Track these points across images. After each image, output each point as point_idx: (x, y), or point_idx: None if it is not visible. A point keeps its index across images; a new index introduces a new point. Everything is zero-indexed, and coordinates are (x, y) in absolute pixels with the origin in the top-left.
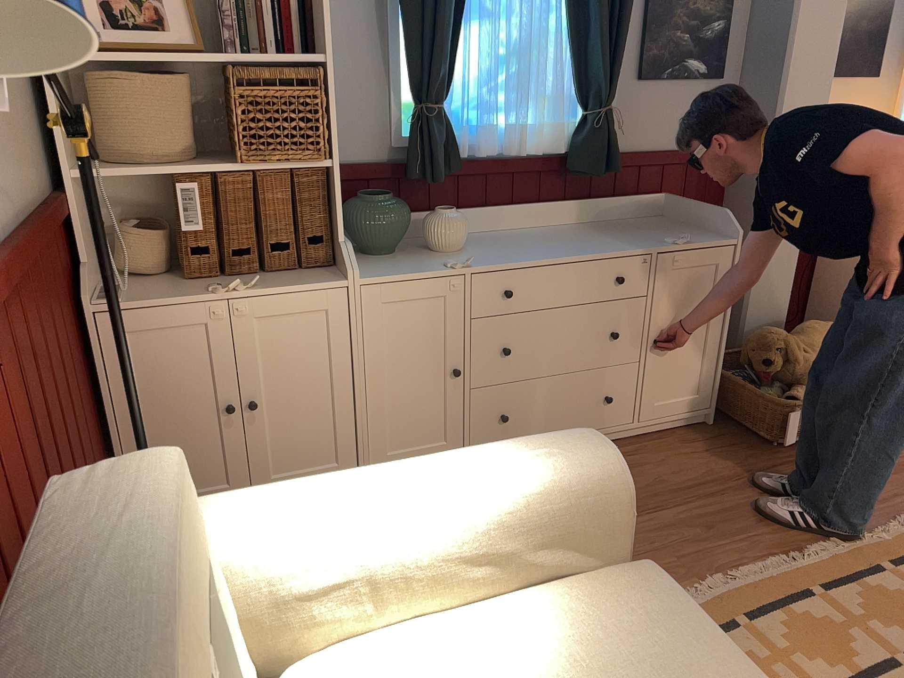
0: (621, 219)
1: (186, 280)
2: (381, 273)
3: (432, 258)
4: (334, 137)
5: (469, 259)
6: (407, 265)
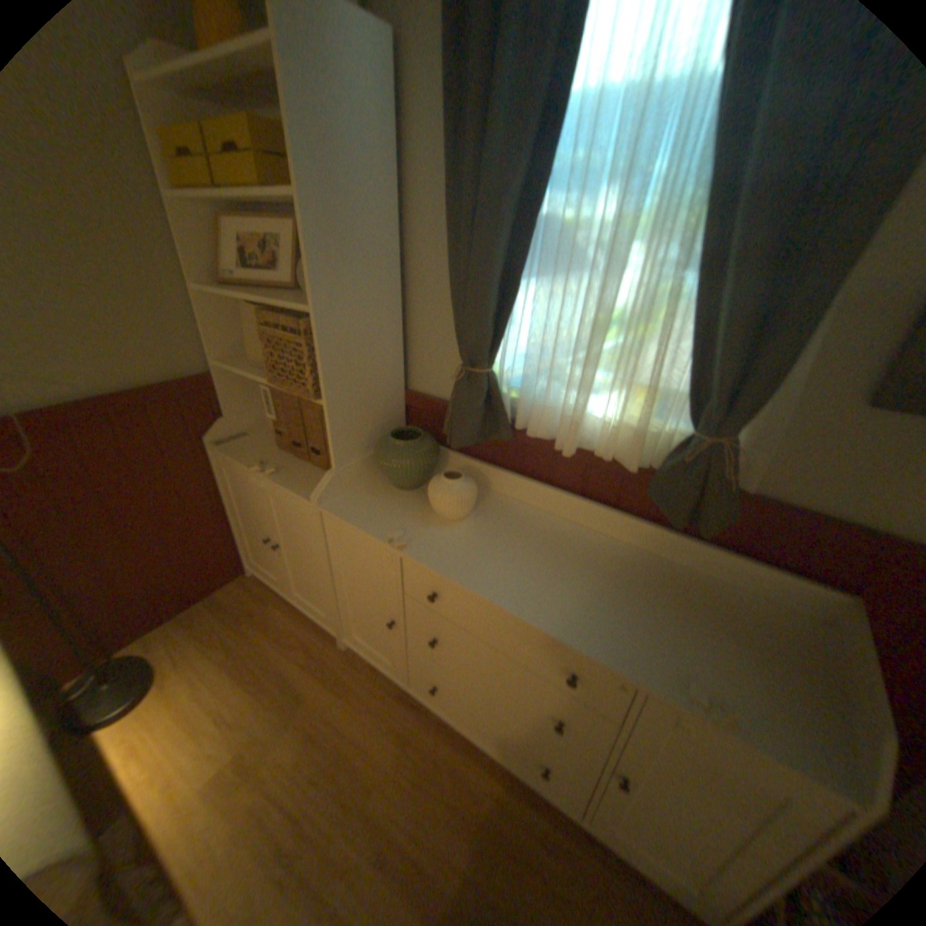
0: (741, 590)
1: (277, 446)
2: (346, 510)
3: (415, 516)
4: (324, 381)
5: (409, 543)
6: (380, 513)
